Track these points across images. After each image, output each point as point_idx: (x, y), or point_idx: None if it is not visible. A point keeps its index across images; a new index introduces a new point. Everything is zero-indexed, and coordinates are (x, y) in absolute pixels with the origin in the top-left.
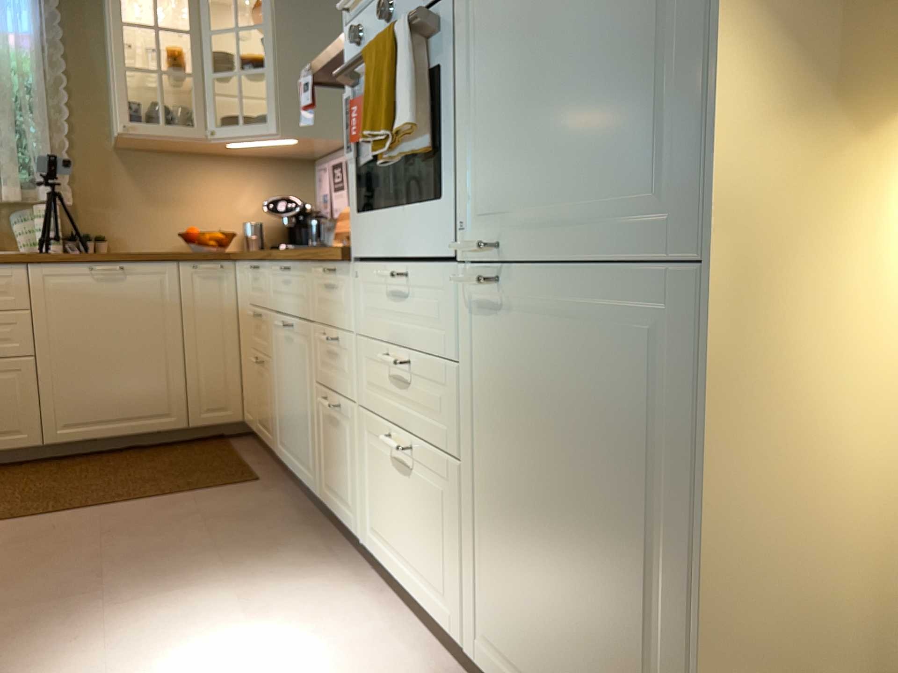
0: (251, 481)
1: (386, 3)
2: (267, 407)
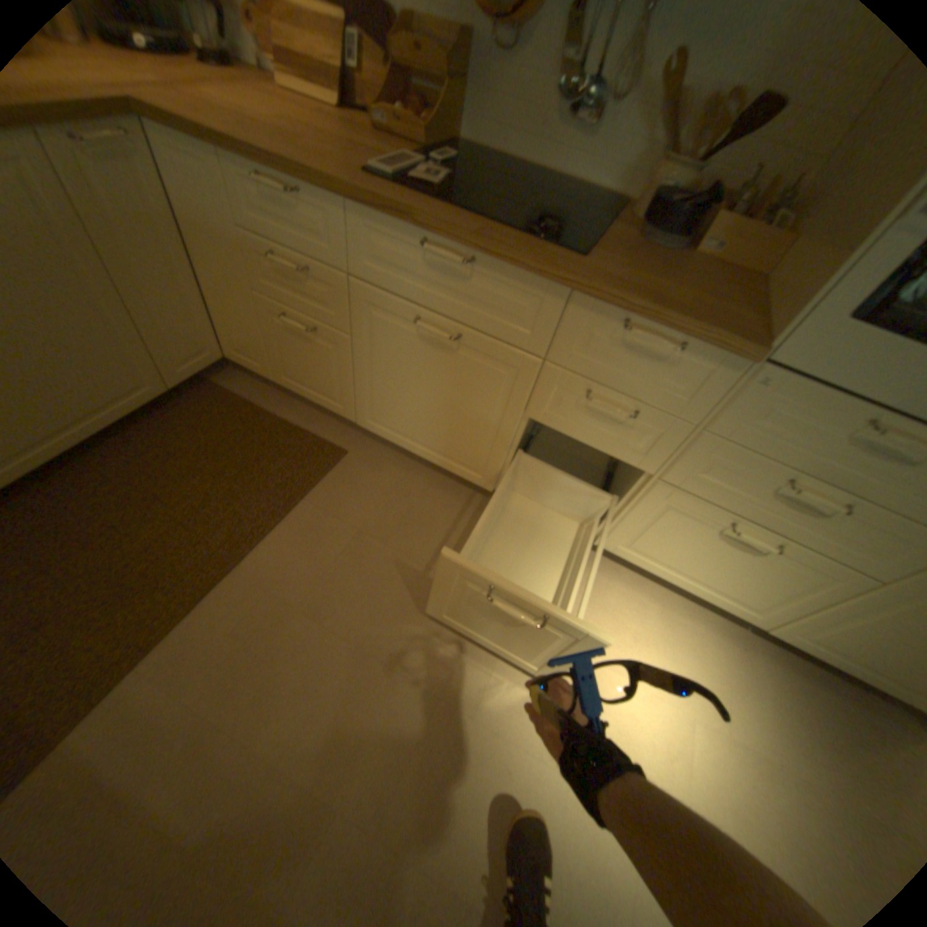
0: (343, 456)
1: None
2: (327, 376)
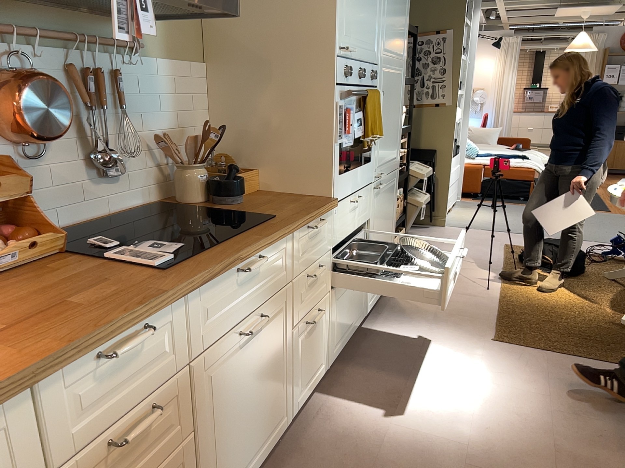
0: None
1: (366, 73)
2: None
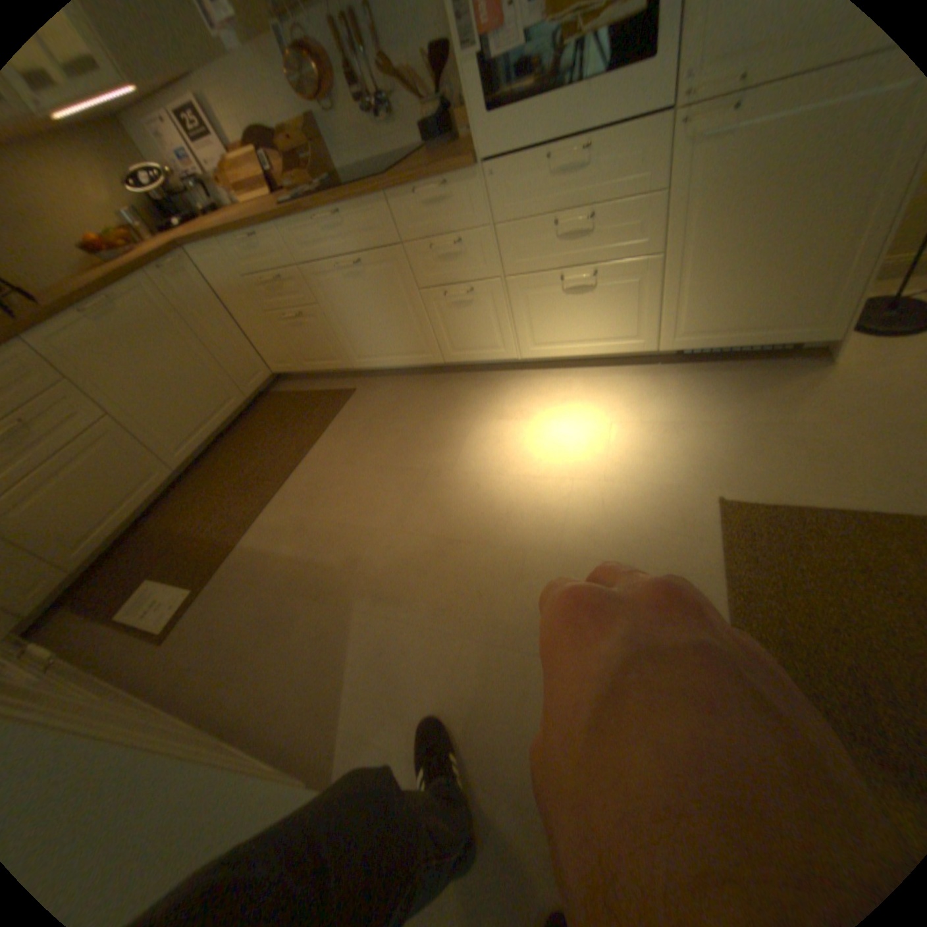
0: (353, 393)
1: None
2: (322, 343)
